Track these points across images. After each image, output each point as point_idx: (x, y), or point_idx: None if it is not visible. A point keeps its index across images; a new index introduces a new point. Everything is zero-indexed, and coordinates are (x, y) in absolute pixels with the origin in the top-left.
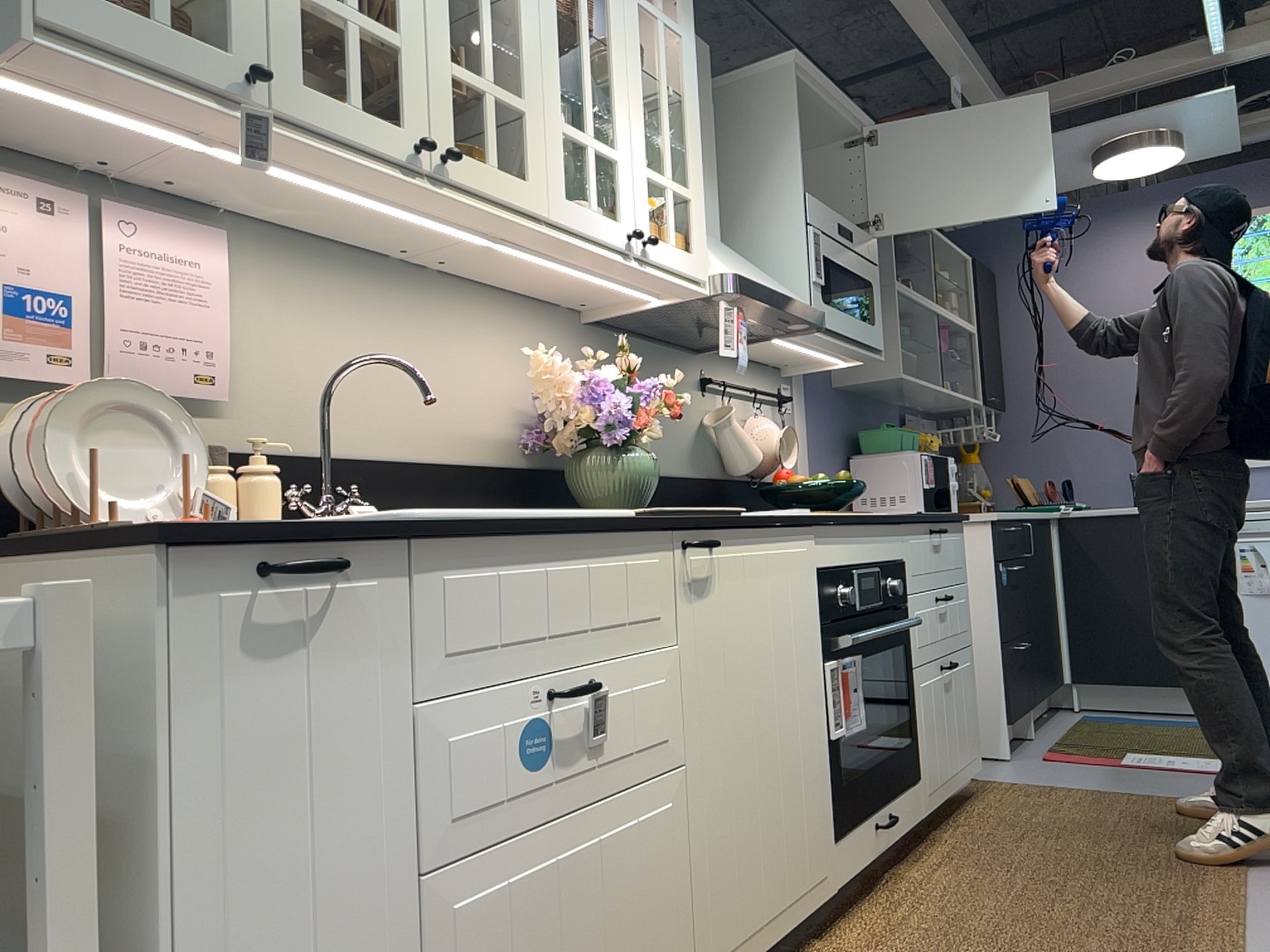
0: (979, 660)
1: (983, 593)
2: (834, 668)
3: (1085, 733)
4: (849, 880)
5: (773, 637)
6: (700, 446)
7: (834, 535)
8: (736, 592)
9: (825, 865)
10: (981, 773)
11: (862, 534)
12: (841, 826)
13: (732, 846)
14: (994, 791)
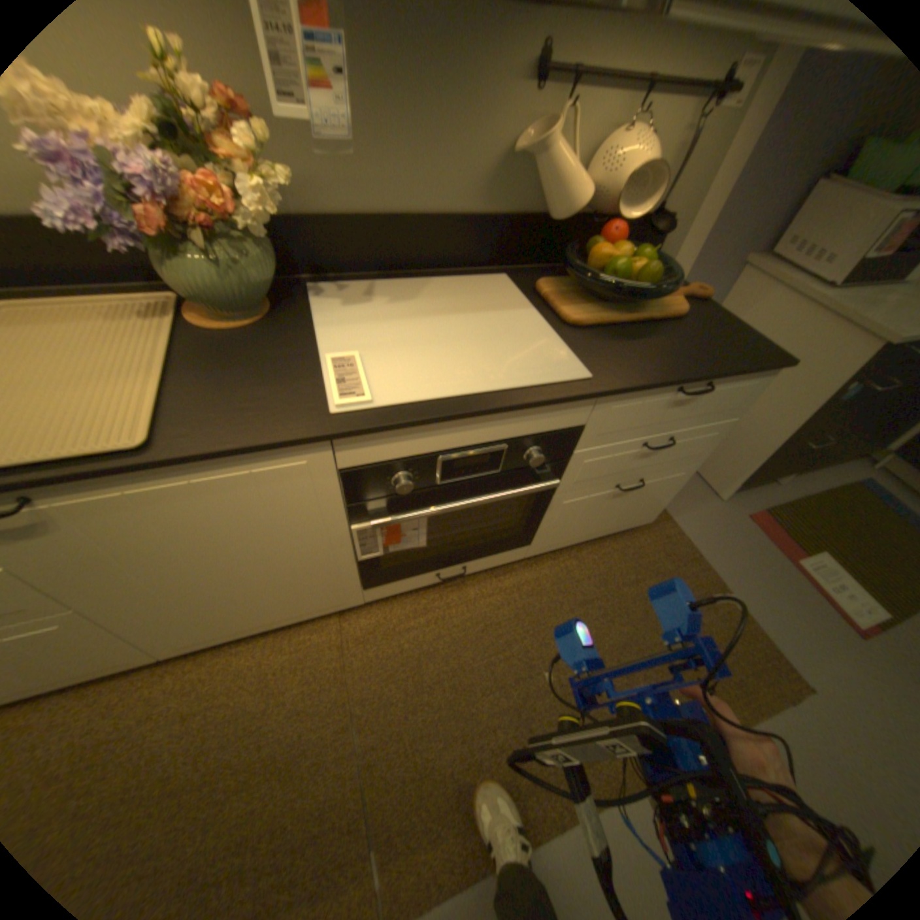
0: (759, 436)
1: (811, 395)
2: (365, 527)
3: (833, 504)
4: (385, 597)
5: (224, 531)
6: (504, 170)
7: (387, 435)
8: (118, 520)
9: (340, 601)
10: (680, 503)
11: (470, 422)
12: (373, 584)
13: (180, 620)
14: (653, 534)
